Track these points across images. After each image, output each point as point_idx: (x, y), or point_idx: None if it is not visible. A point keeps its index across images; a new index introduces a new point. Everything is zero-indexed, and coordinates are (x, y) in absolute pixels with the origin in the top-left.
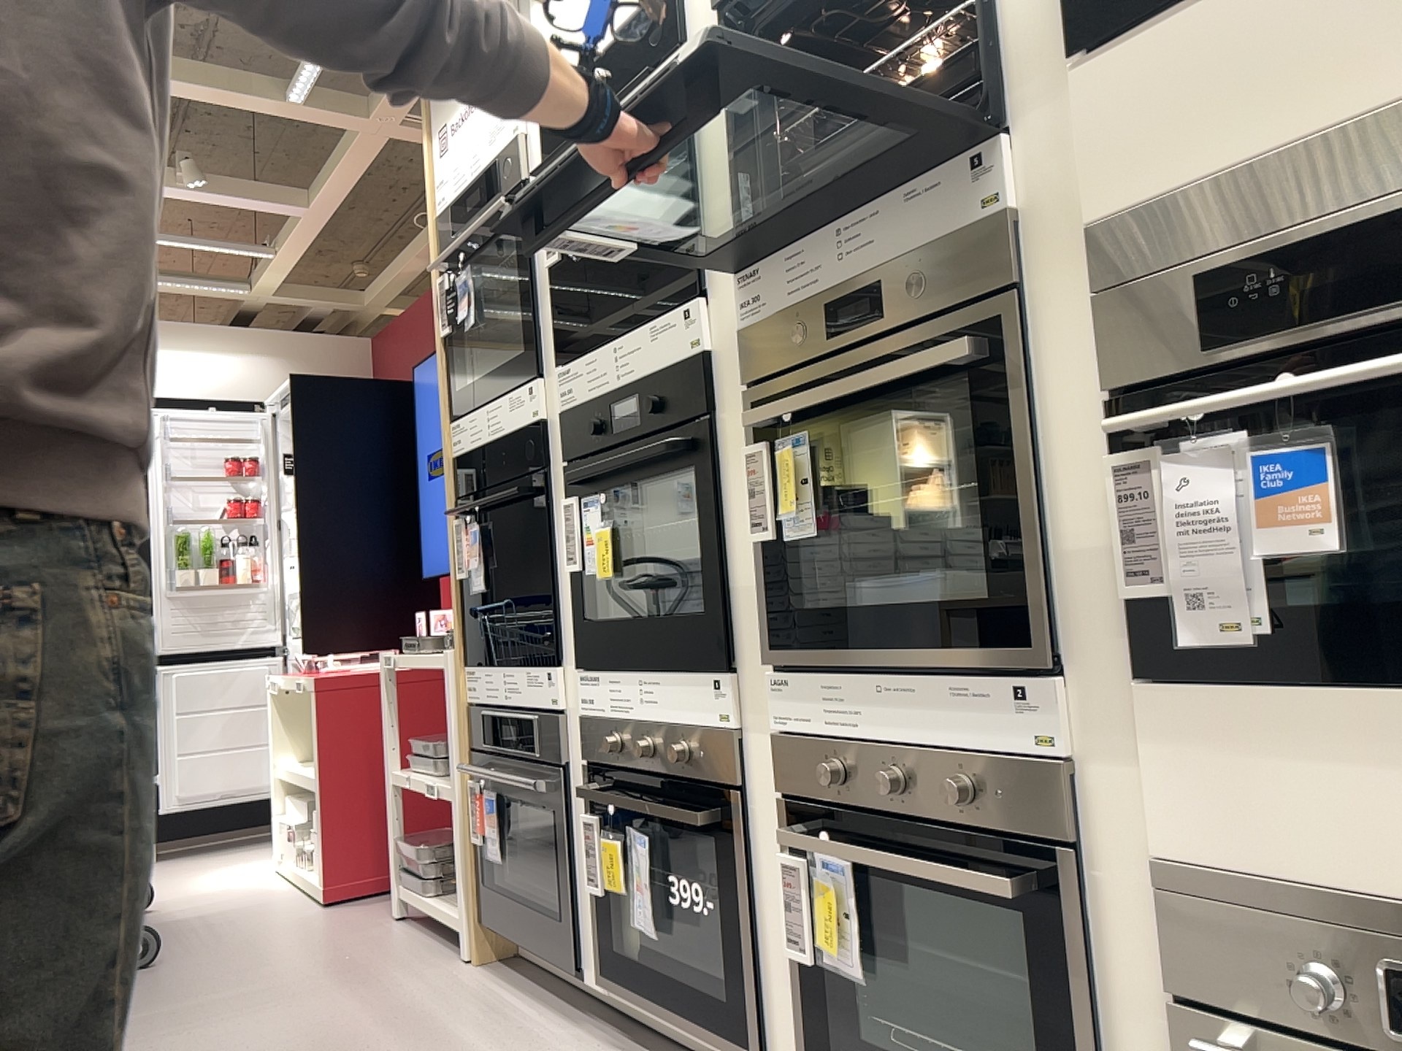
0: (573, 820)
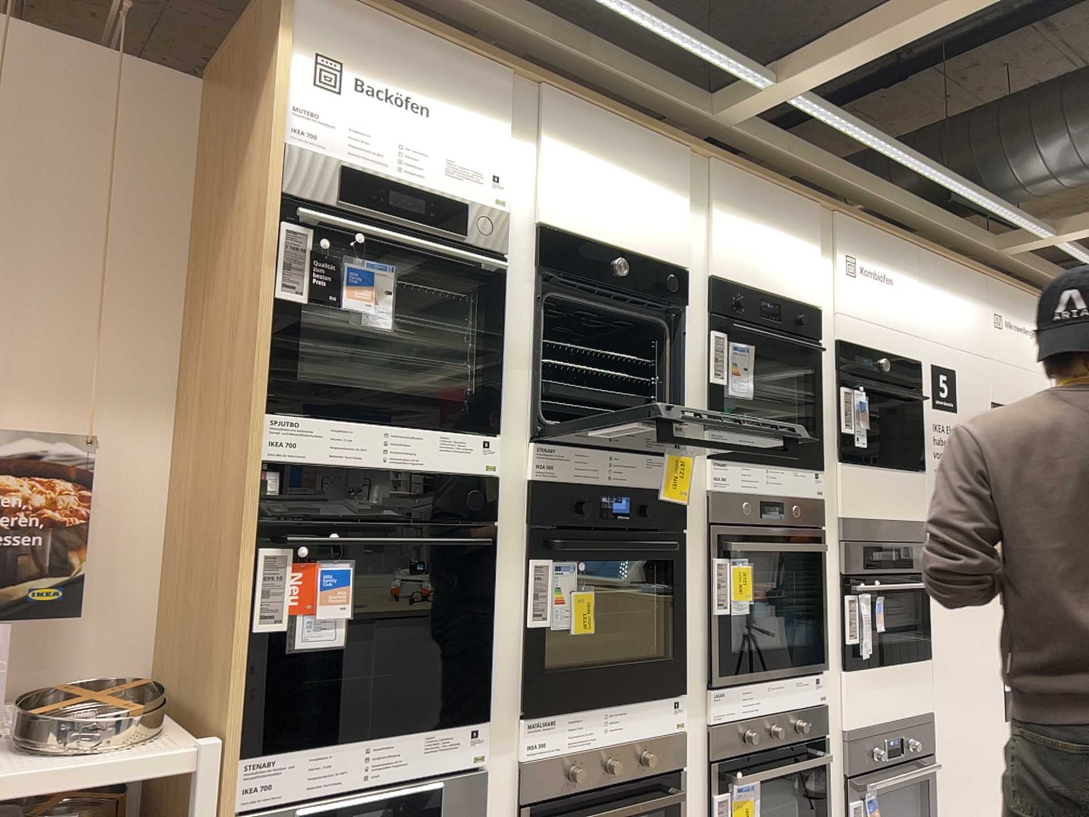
0: None
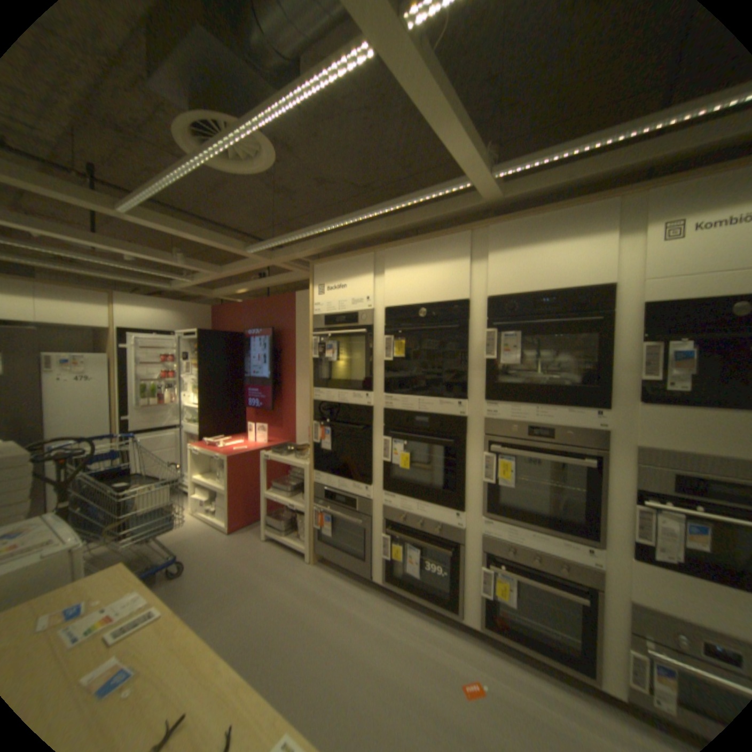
0: (373, 535)
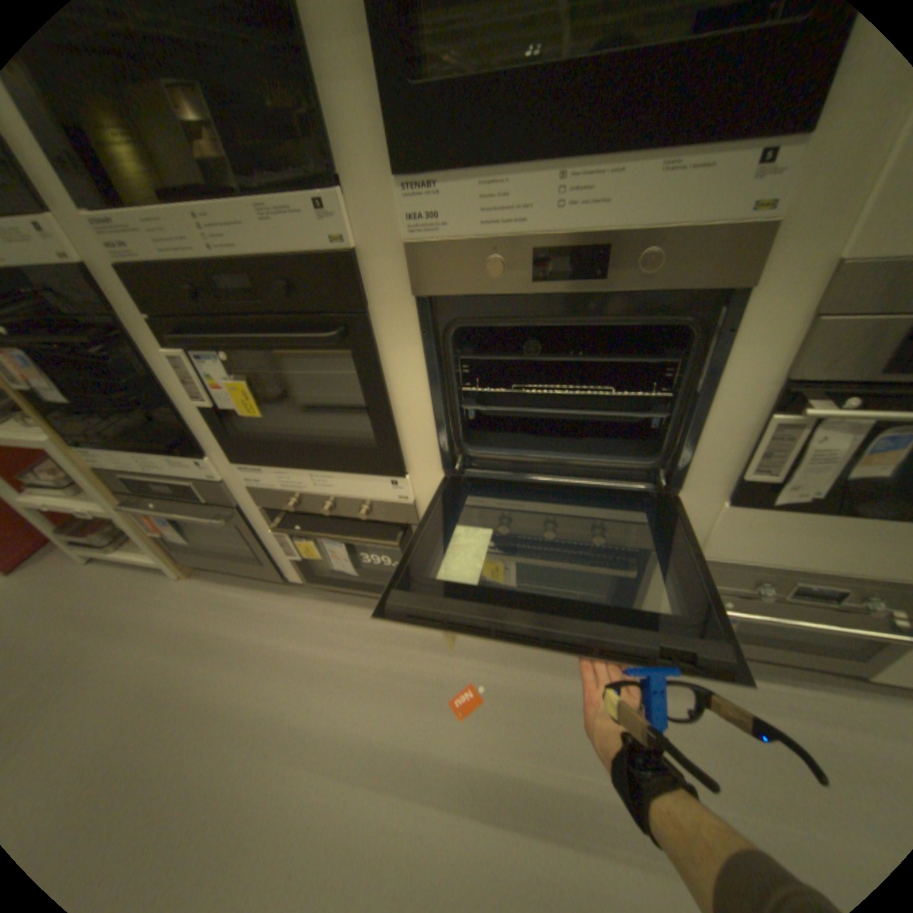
0: (254, 529)
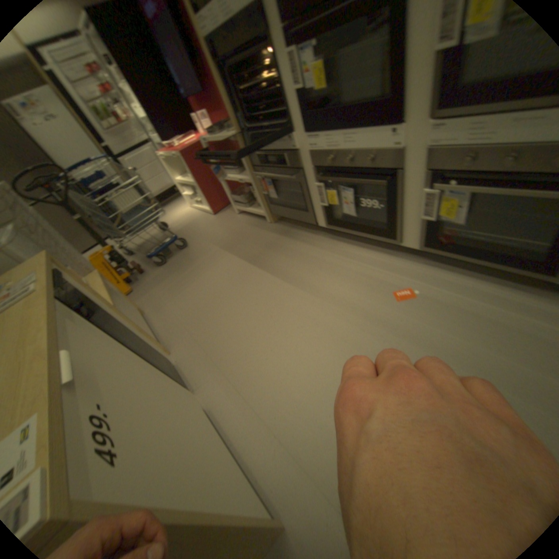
0: (307, 183)
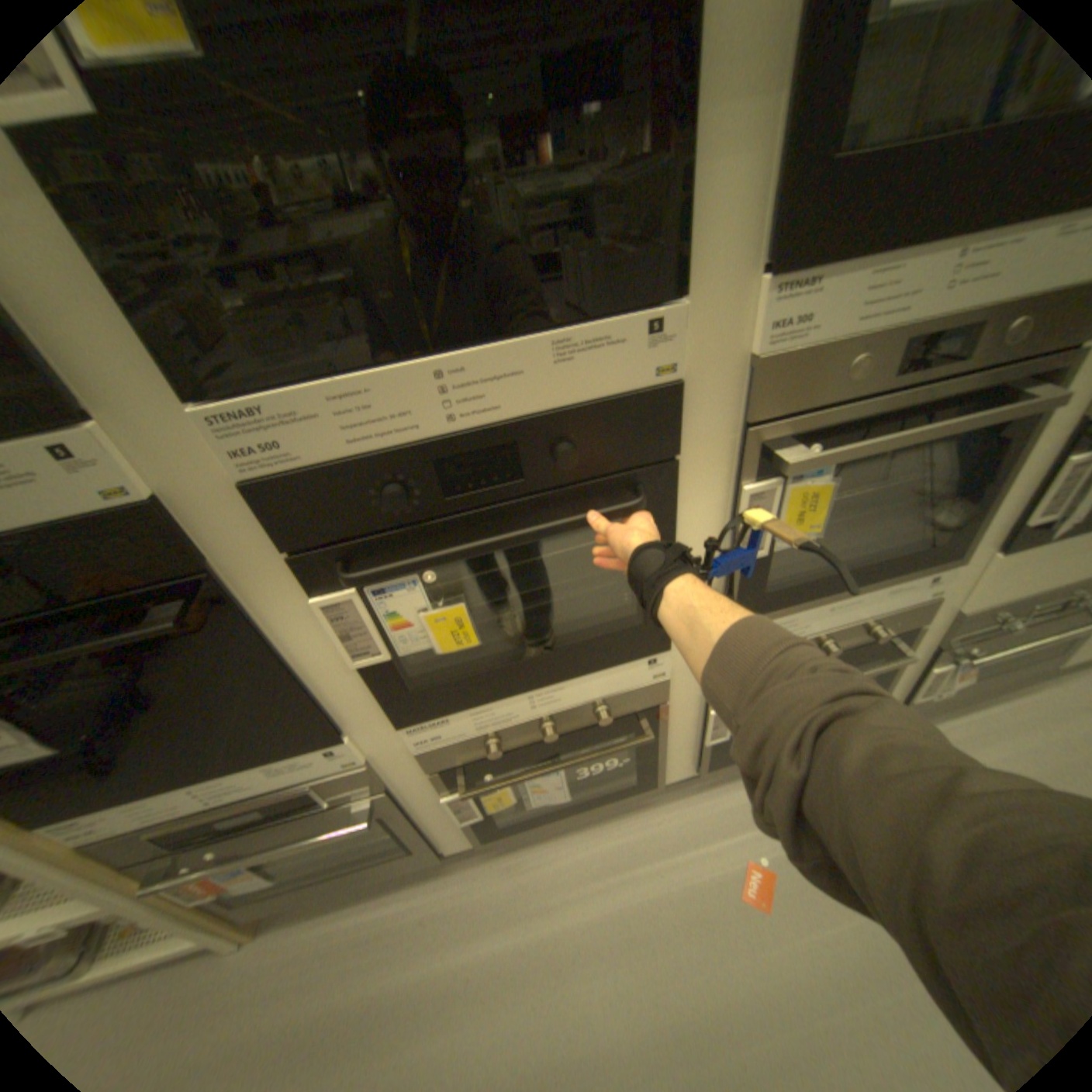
0: (405, 807)
